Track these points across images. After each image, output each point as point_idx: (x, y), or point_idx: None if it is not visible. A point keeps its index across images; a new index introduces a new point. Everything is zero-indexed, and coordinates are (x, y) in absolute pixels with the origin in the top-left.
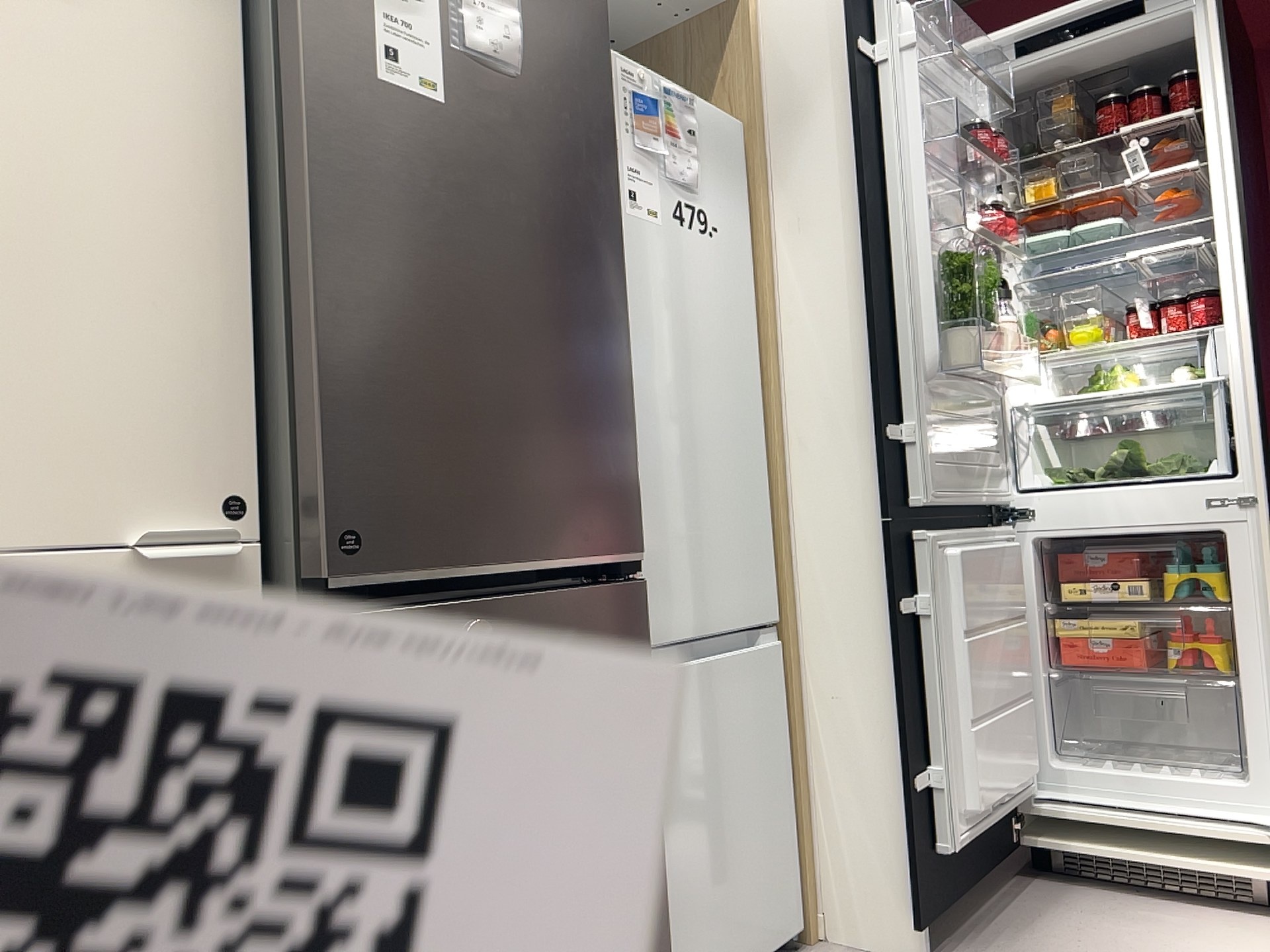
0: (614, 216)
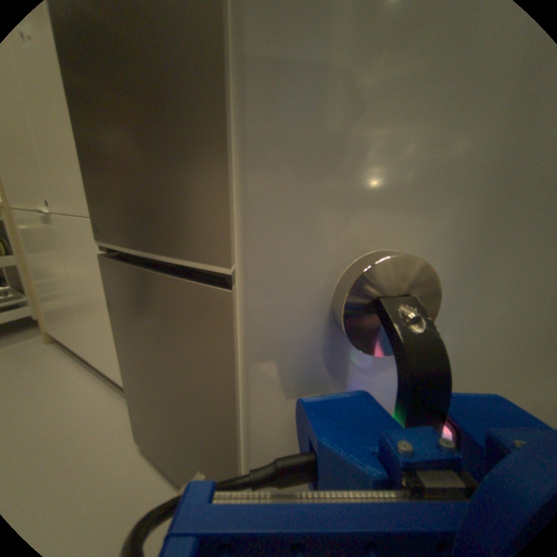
0: None
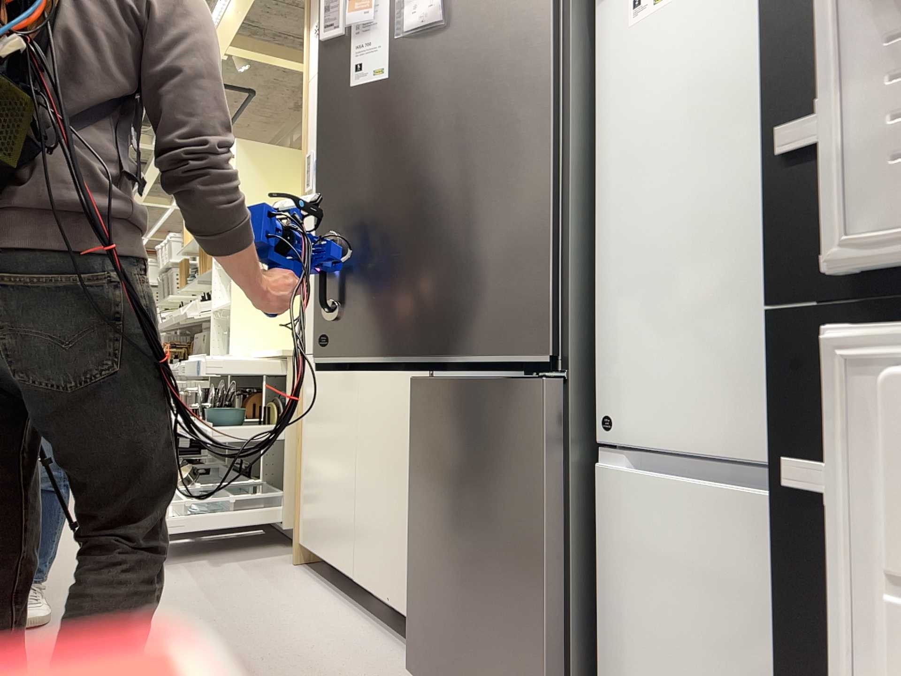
0: (540, 80)
